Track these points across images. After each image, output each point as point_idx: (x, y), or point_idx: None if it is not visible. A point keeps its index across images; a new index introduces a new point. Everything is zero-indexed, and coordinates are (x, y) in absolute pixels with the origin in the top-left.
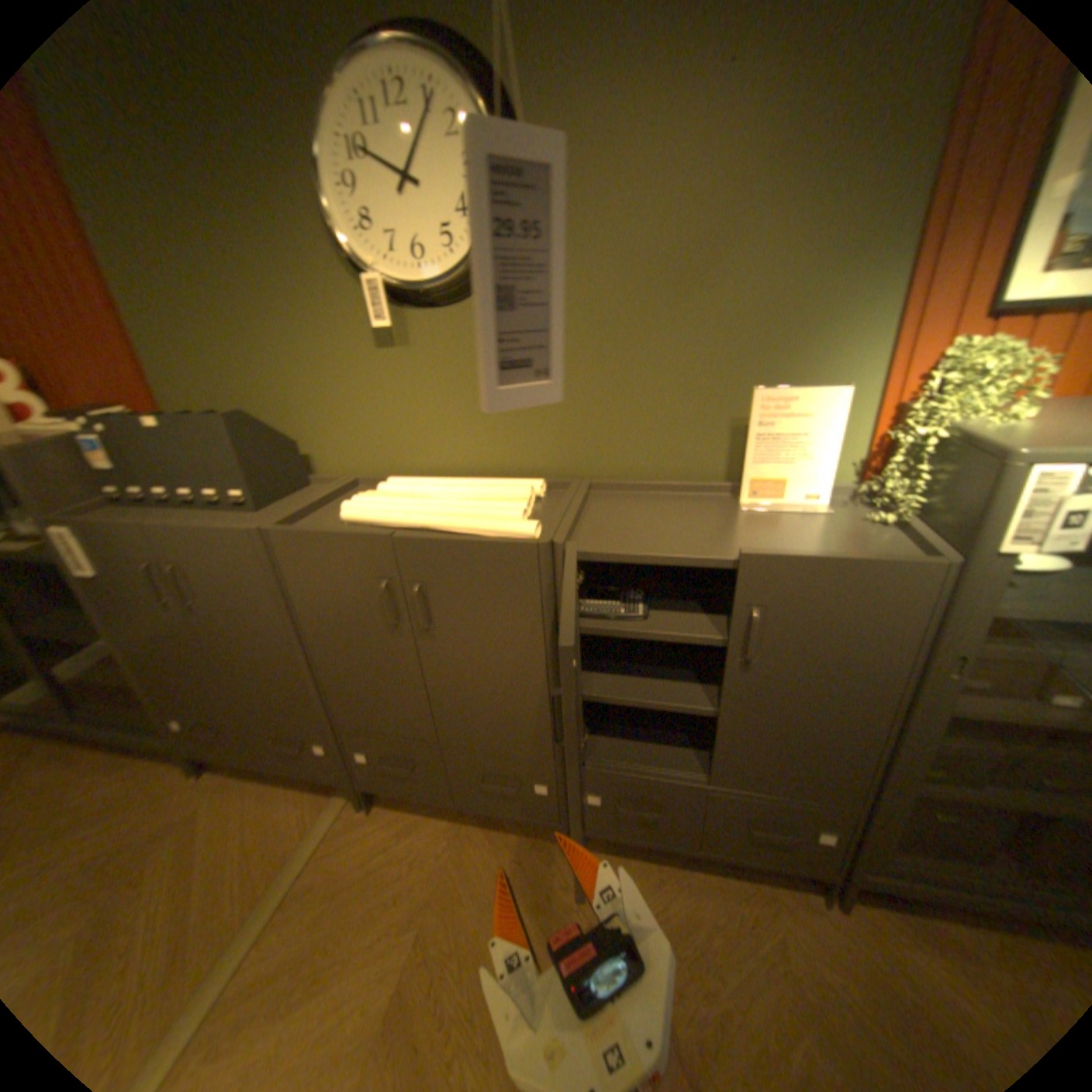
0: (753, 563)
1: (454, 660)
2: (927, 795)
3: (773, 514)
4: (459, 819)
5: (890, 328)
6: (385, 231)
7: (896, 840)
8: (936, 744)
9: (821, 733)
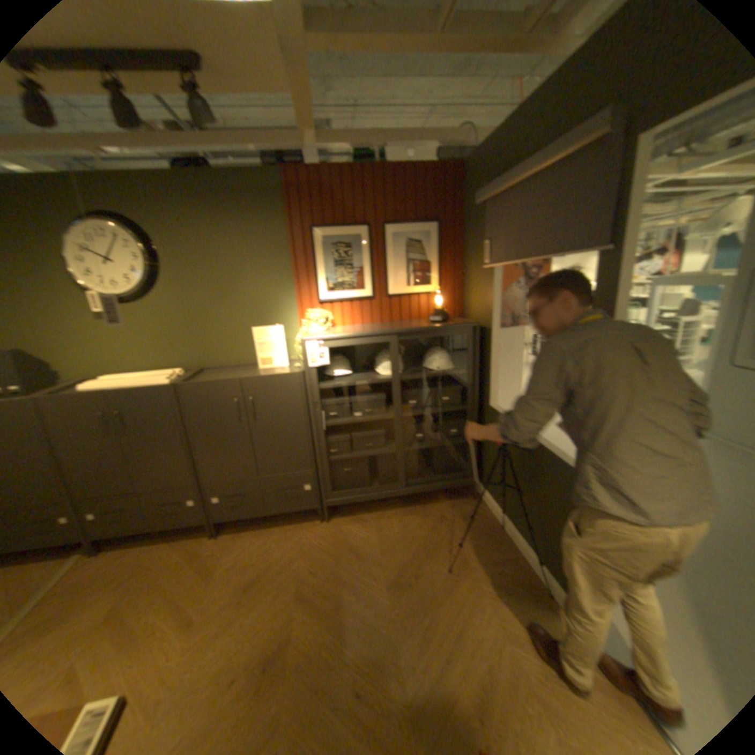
0: (243, 381)
1: (136, 444)
2: (333, 459)
3: (269, 370)
4: (151, 544)
5: (294, 307)
6: (97, 276)
7: (327, 479)
8: (322, 435)
9: (286, 440)
